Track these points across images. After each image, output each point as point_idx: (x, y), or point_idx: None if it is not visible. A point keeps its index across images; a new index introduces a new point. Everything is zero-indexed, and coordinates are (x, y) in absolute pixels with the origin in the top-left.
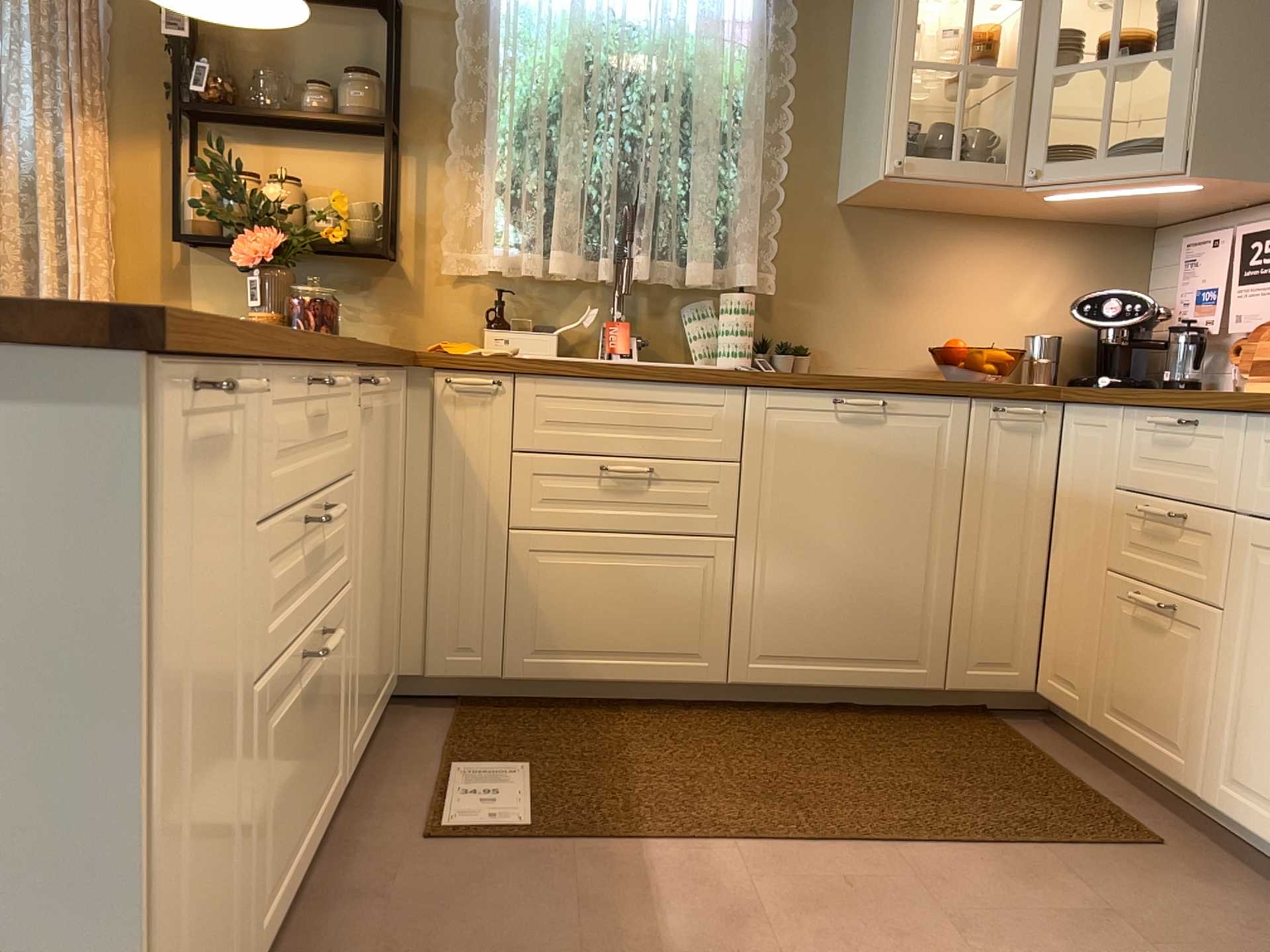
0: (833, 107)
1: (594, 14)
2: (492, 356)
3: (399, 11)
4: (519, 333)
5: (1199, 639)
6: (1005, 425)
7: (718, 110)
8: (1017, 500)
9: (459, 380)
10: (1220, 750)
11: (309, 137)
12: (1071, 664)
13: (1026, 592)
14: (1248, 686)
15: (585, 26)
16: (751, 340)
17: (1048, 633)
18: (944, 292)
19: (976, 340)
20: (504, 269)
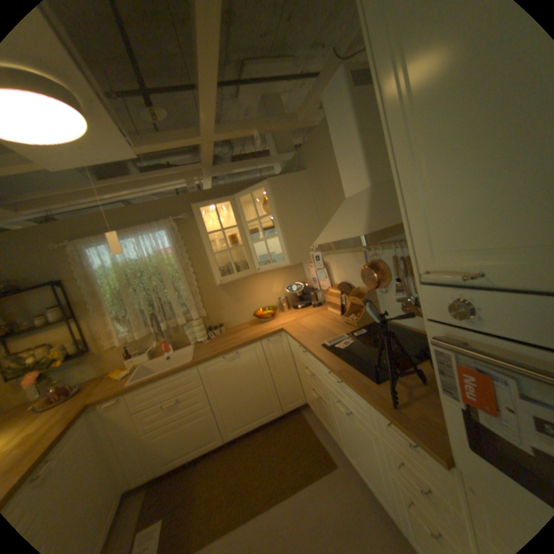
0: (204, 259)
1: (122, 261)
2: (116, 388)
3: (55, 287)
4: (134, 358)
5: (327, 408)
6: (271, 343)
7: (170, 274)
8: (282, 360)
9: (104, 406)
10: (340, 440)
11: (44, 328)
12: (309, 400)
13: (294, 381)
14: (339, 427)
15: (120, 266)
16: (203, 332)
17: (303, 389)
18: (253, 294)
19: (266, 303)
20: (121, 344)
